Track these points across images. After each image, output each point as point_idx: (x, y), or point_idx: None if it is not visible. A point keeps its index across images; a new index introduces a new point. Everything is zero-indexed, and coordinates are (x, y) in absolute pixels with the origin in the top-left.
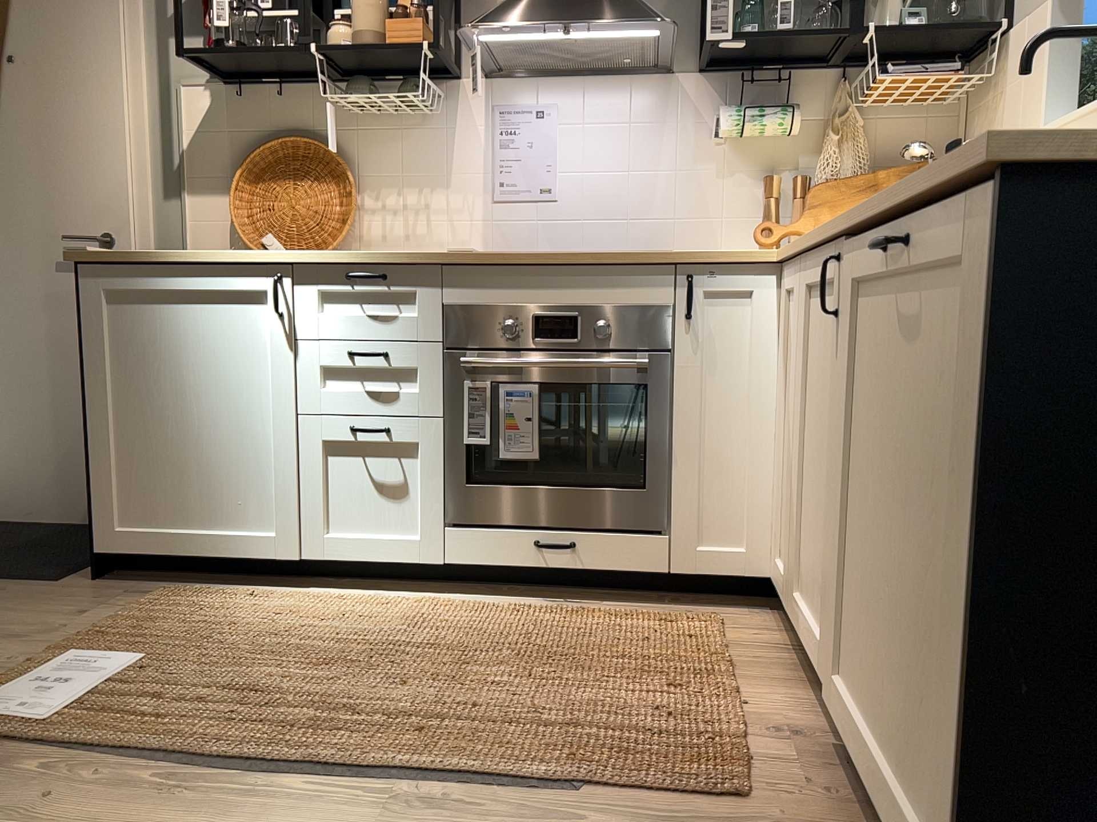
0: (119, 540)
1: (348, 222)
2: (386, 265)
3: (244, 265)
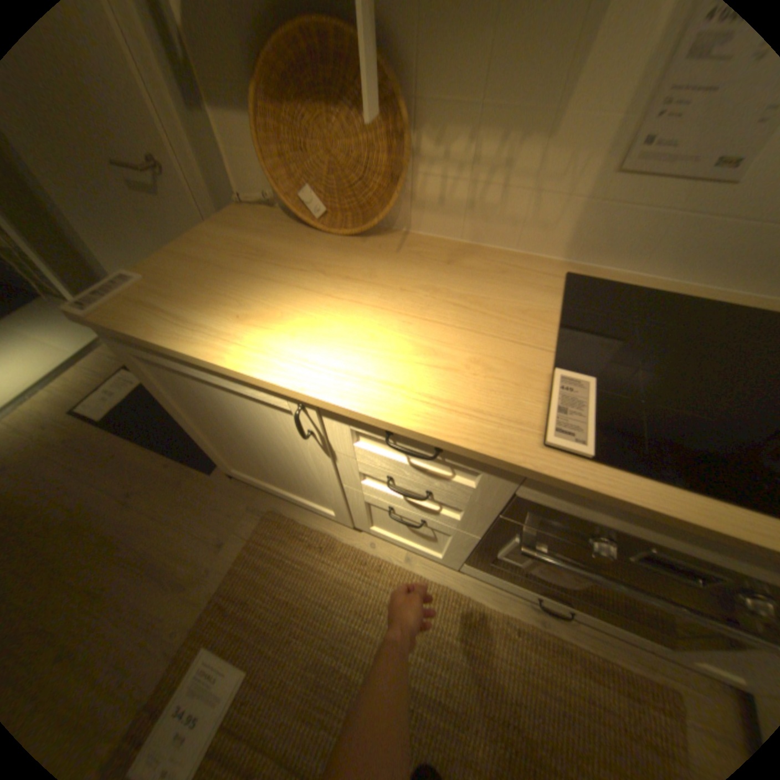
0: (235, 474)
1: (400, 185)
2: (446, 444)
3: (257, 382)
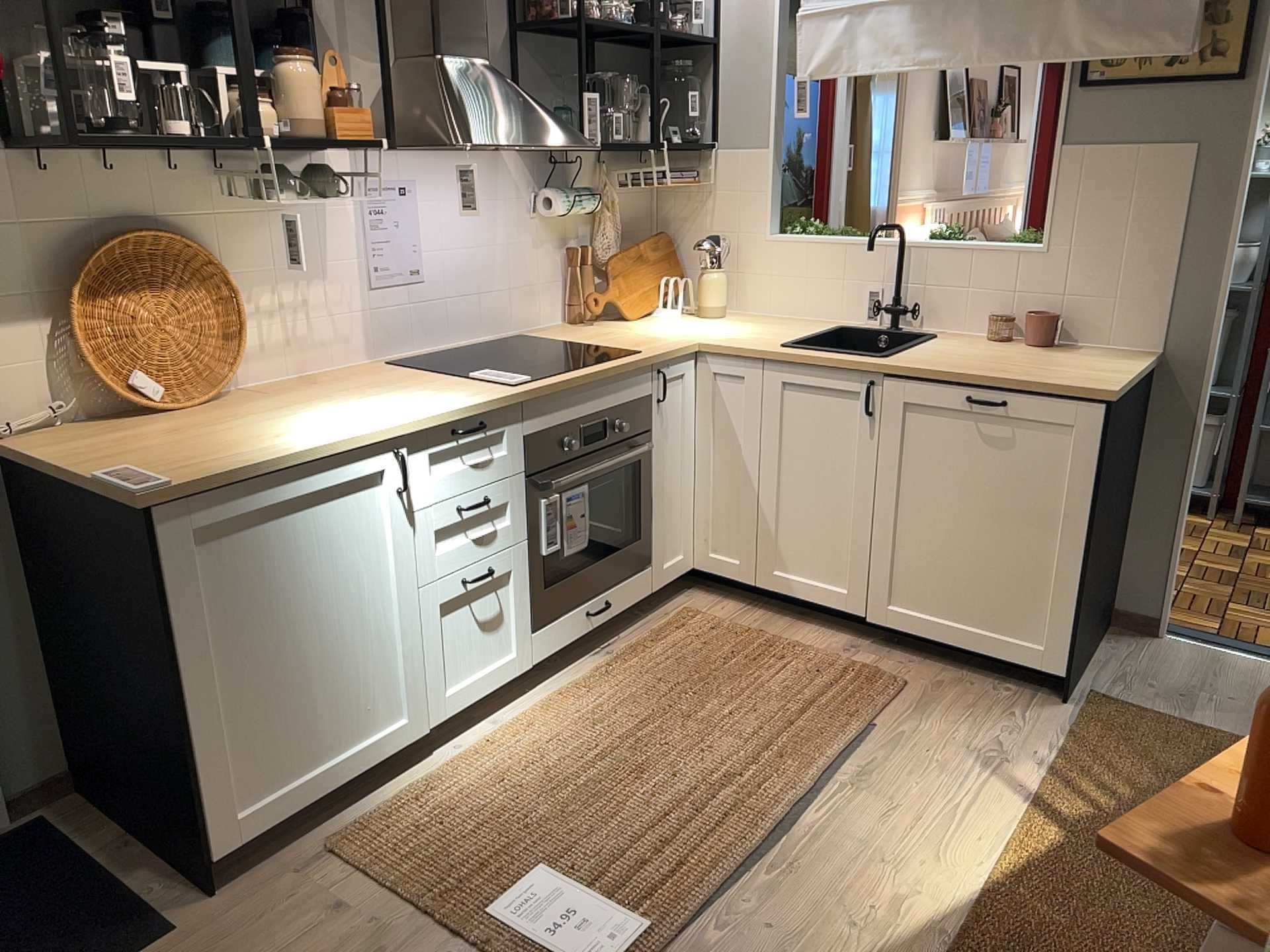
0: (247, 825)
1: (247, 339)
2: (485, 412)
3: (363, 447)
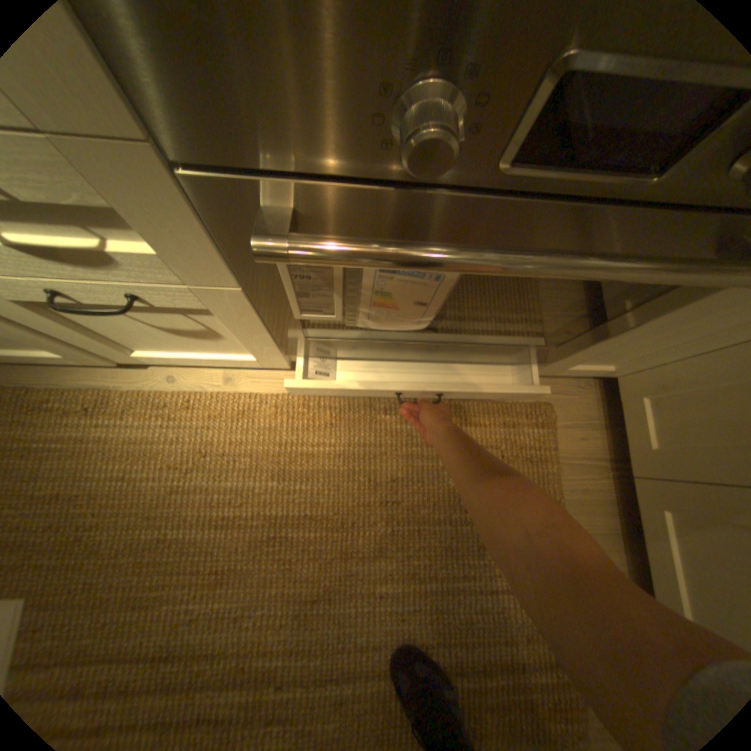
0: None
1: None
2: None
3: None
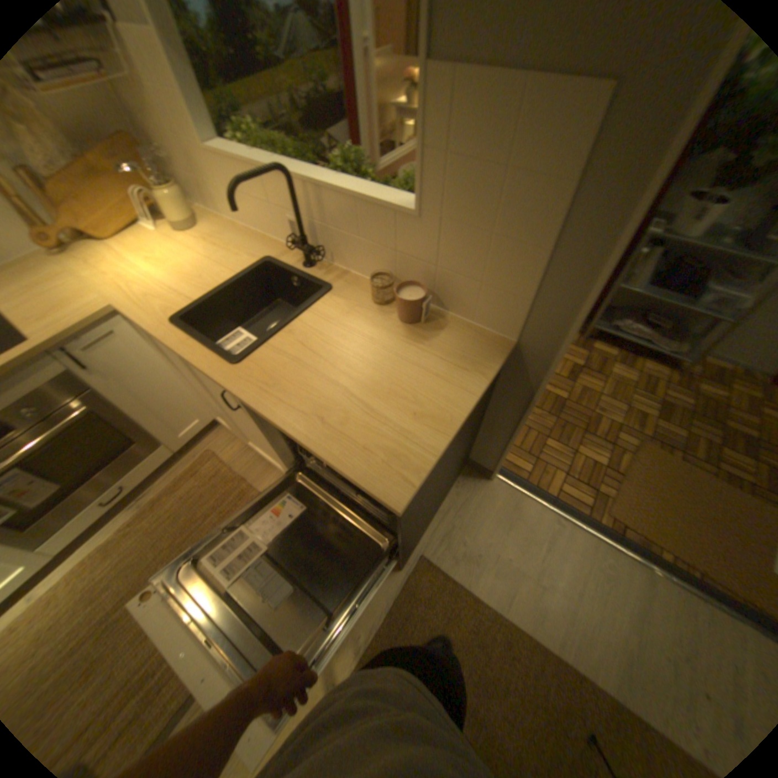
0: None
1: None
2: None
3: None
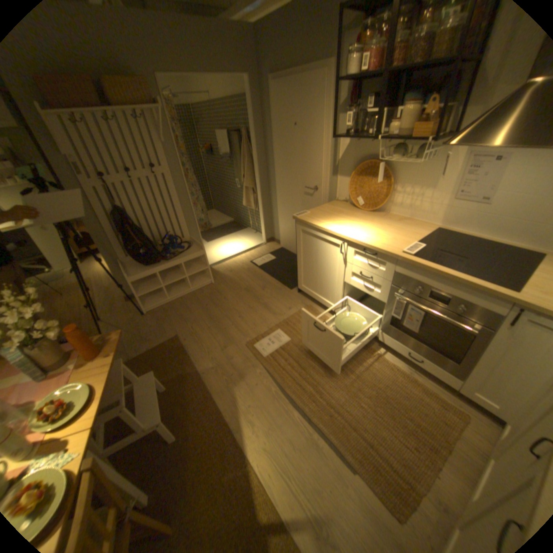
0: (302, 287)
1: (387, 198)
2: (377, 251)
3: (334, 235)
